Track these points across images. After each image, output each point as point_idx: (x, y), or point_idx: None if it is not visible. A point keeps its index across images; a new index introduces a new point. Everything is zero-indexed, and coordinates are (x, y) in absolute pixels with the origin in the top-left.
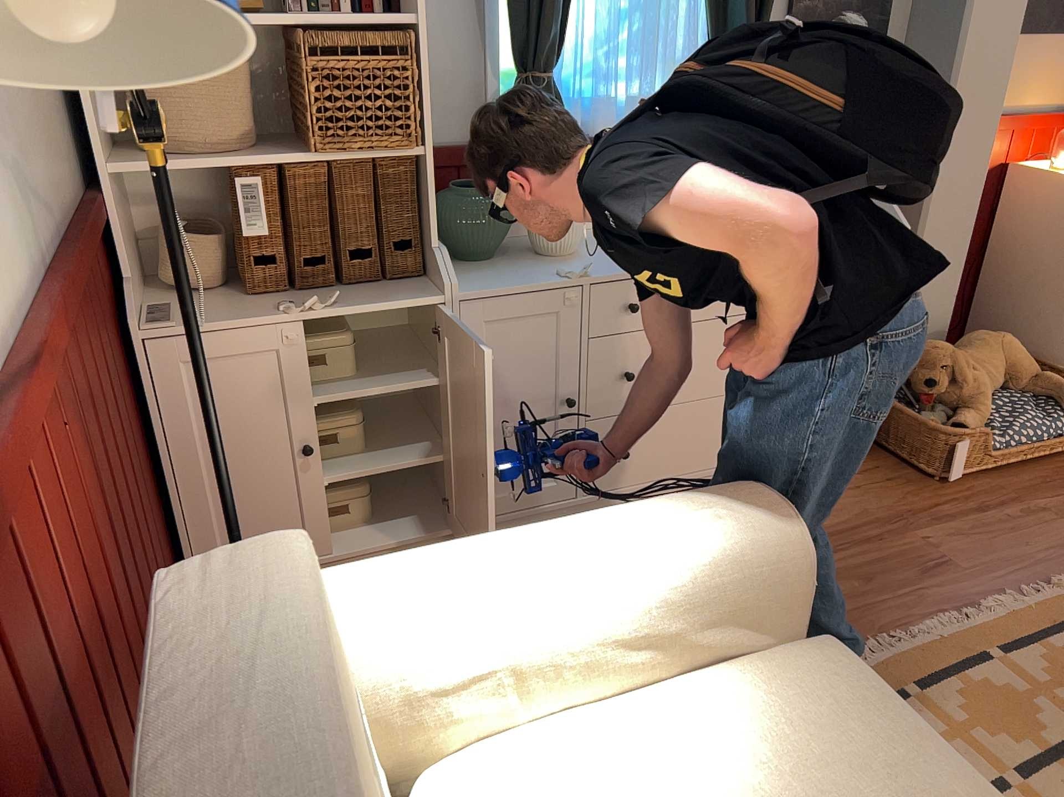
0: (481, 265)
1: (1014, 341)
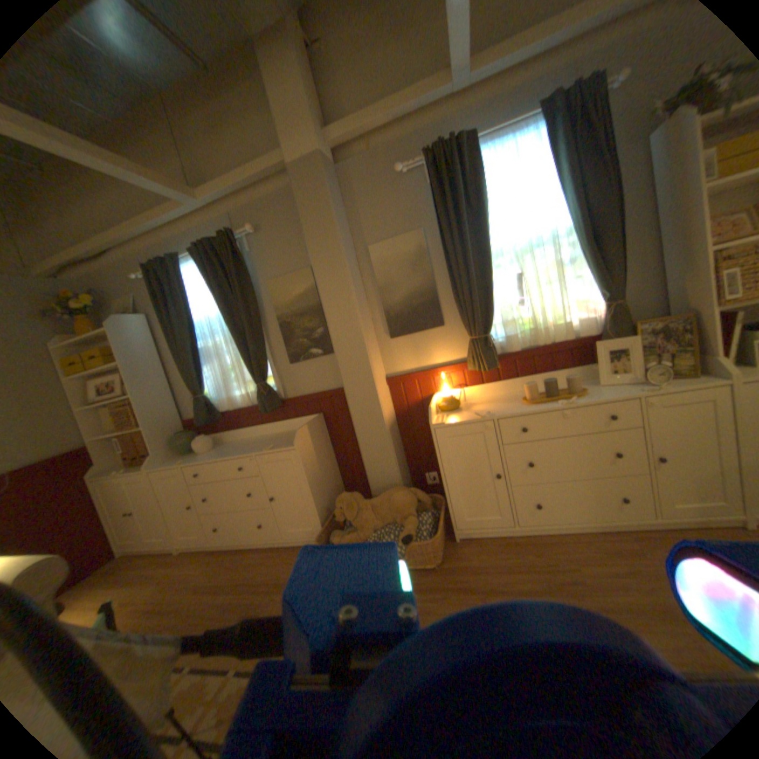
0: (177, 458)
1: (399, 495)
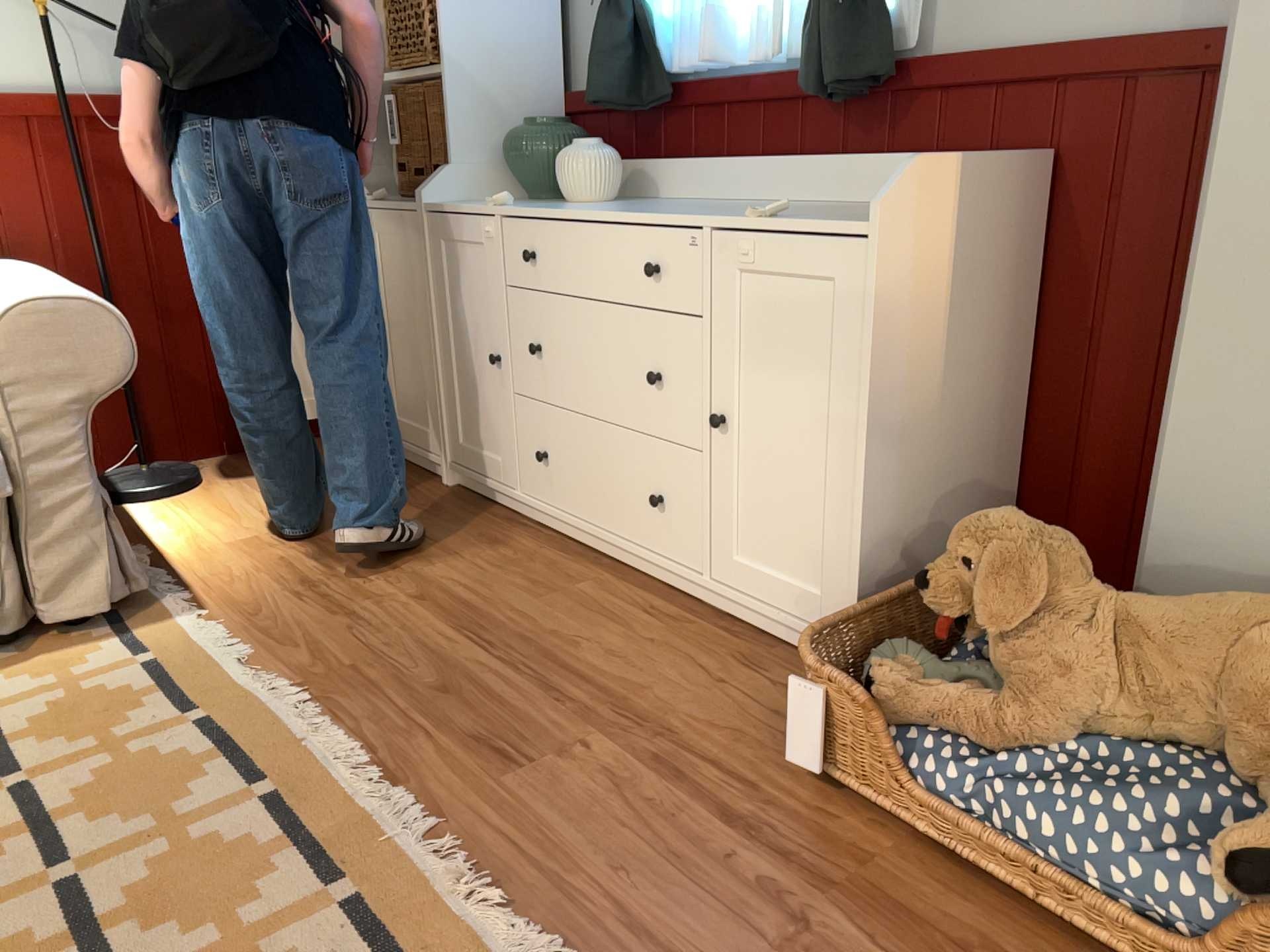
0: (516, 203)
1: None
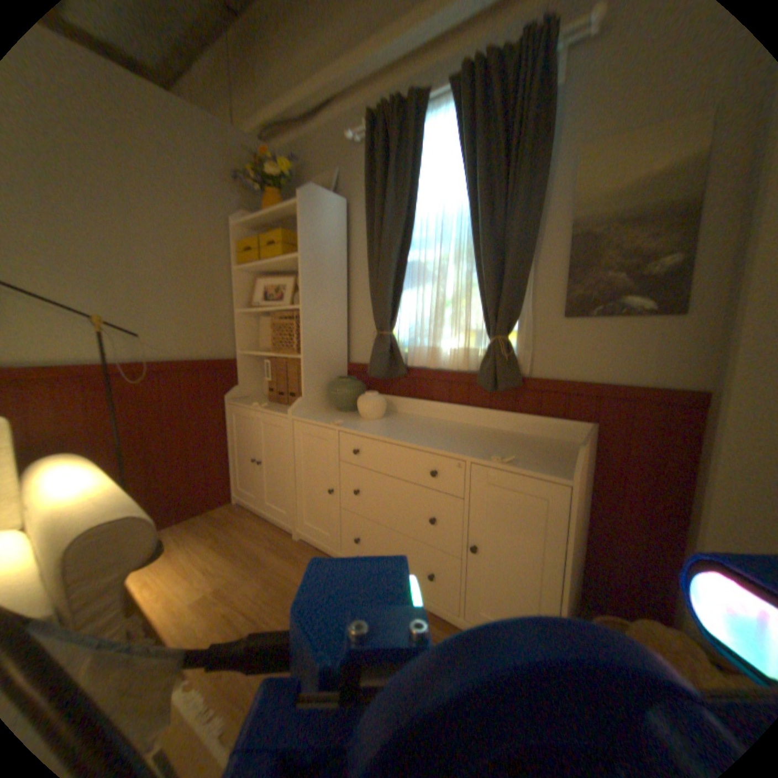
0: (335, 413)
1: None
